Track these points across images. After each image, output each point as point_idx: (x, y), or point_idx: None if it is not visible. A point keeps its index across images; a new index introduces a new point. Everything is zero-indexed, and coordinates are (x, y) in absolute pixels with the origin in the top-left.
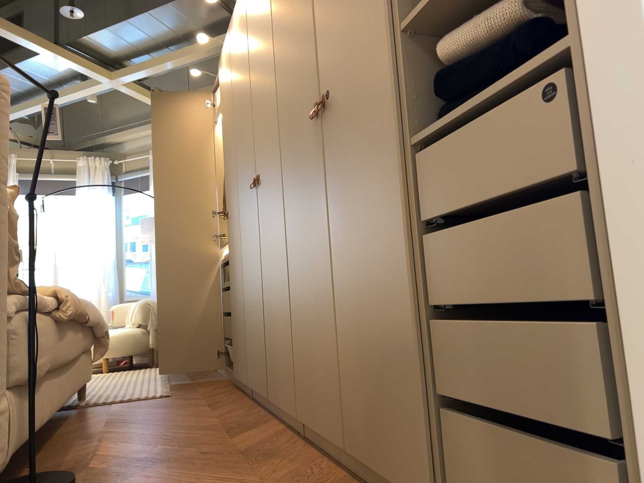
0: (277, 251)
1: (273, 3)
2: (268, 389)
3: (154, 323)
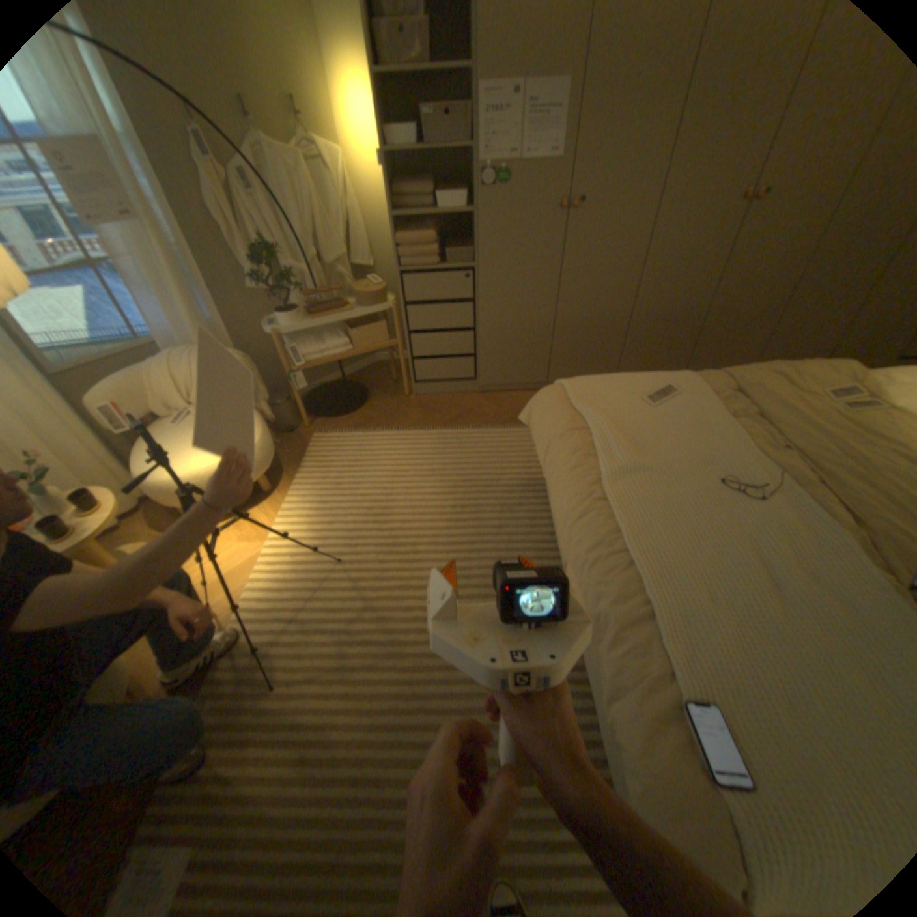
0: (774, 273)
1: None
2: None
3: (255, 390)
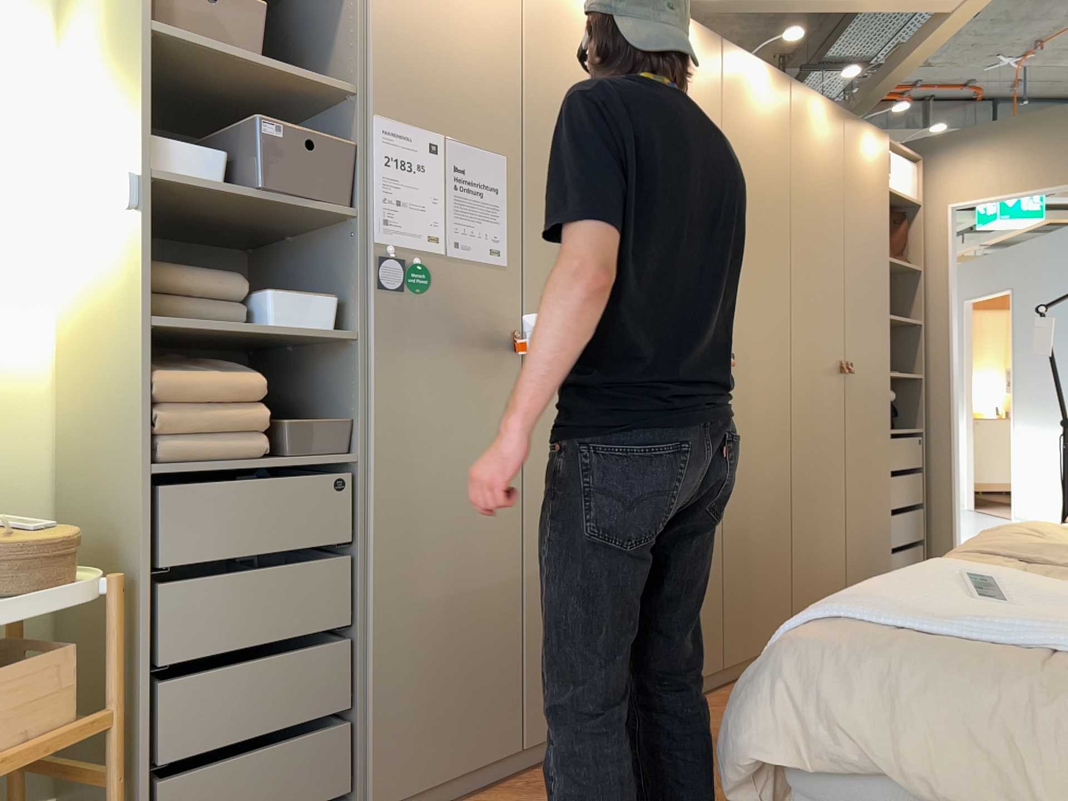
0: (769, 467)
1: (792, 183)
2: (720, 665)
3: None
